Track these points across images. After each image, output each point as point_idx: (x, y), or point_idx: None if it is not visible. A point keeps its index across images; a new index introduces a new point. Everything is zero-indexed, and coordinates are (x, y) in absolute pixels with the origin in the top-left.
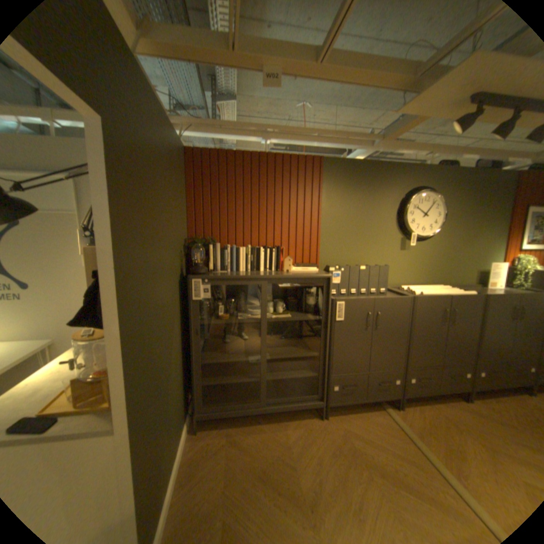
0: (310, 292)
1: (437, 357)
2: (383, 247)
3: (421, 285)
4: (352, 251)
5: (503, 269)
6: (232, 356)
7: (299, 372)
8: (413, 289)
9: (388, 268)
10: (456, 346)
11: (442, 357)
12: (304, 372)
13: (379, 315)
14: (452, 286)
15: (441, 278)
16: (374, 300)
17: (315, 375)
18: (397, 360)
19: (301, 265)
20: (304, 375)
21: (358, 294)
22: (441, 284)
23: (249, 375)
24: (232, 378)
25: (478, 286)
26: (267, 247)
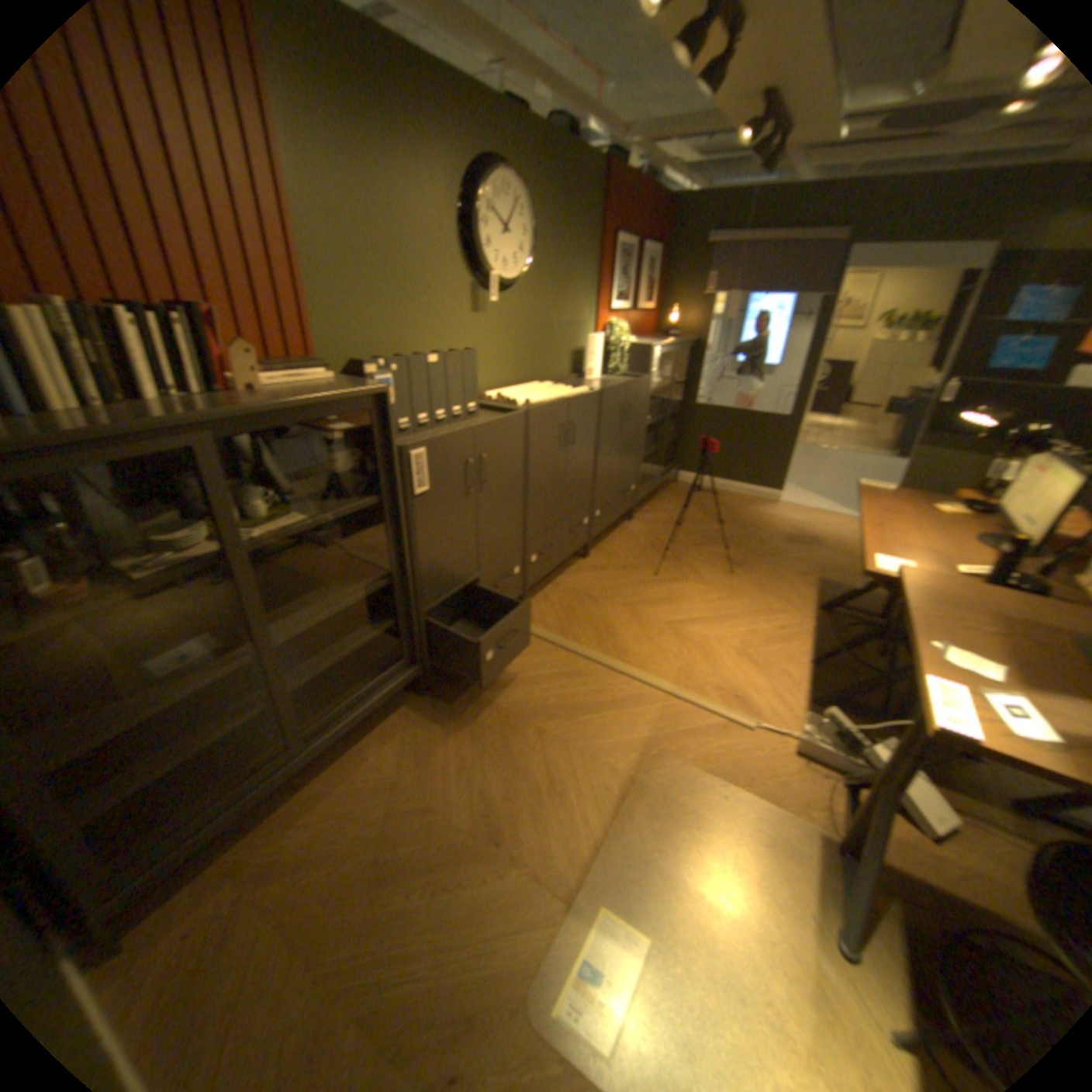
0: (330, 441)
1: (554, 509)
2: (442, 306)
3: (505, 386)
4: (383, 318)
5: (592, 345)
6: (151, 698)
7: (352, 637)
8: (507, 396)
9: (471, 358)
10: (572, 483)
11: (559, 506)
12: (364, 632)
13: (481, 462)
14: (544, 382)
15: (530, 369)
16: (471, 432)
17: (388, 627)
18: (511, 534)
19: (278, 366)
20: (367, 637)
21: (430, 425)
22: (530, 381)
23: (228, 713)
24: (175, 748)
25: (571, 378)
26: (140, 307)
